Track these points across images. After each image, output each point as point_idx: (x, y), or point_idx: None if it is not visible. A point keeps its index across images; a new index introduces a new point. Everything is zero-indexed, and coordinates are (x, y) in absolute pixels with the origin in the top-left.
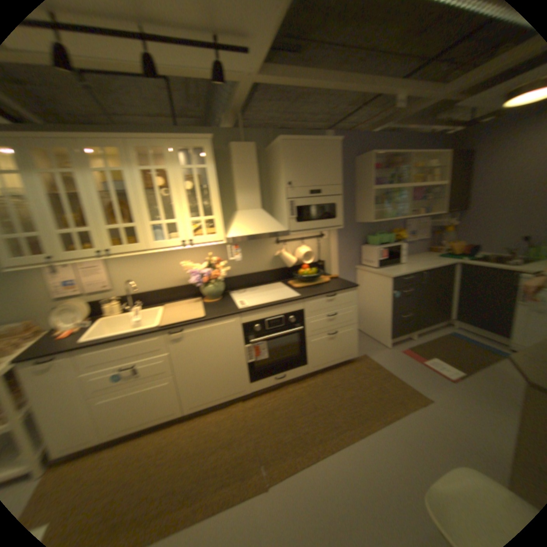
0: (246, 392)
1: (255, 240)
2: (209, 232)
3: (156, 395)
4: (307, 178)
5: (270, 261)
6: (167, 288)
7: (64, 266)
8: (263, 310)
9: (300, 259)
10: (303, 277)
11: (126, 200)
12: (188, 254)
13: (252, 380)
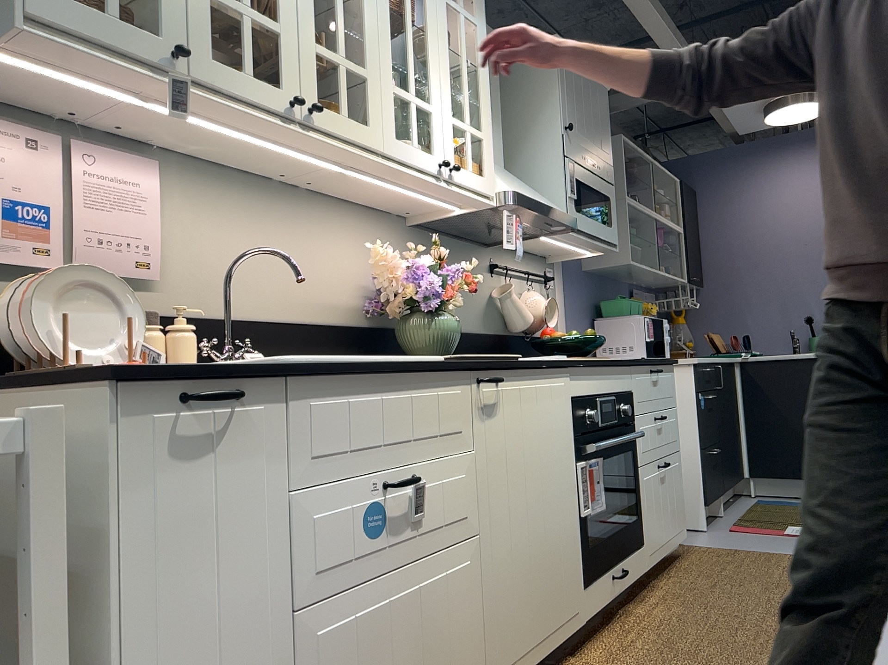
0: (581, 616)
1: (465, 251)
2: (471, 169)
3: (449, 604)
4: (585, 132)
5: (485, 310)
6: (304, 324)
7: (46, 146)
8: (595, 373)
9: (536, 317)
10: (574, 344)
11: (359, 8)
12: (353, 238)
13: (588, 576)
